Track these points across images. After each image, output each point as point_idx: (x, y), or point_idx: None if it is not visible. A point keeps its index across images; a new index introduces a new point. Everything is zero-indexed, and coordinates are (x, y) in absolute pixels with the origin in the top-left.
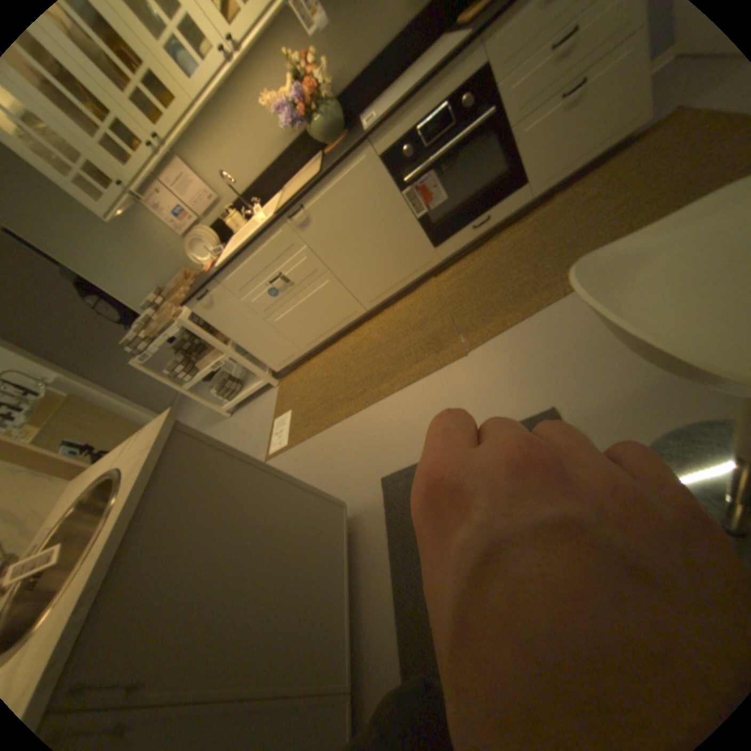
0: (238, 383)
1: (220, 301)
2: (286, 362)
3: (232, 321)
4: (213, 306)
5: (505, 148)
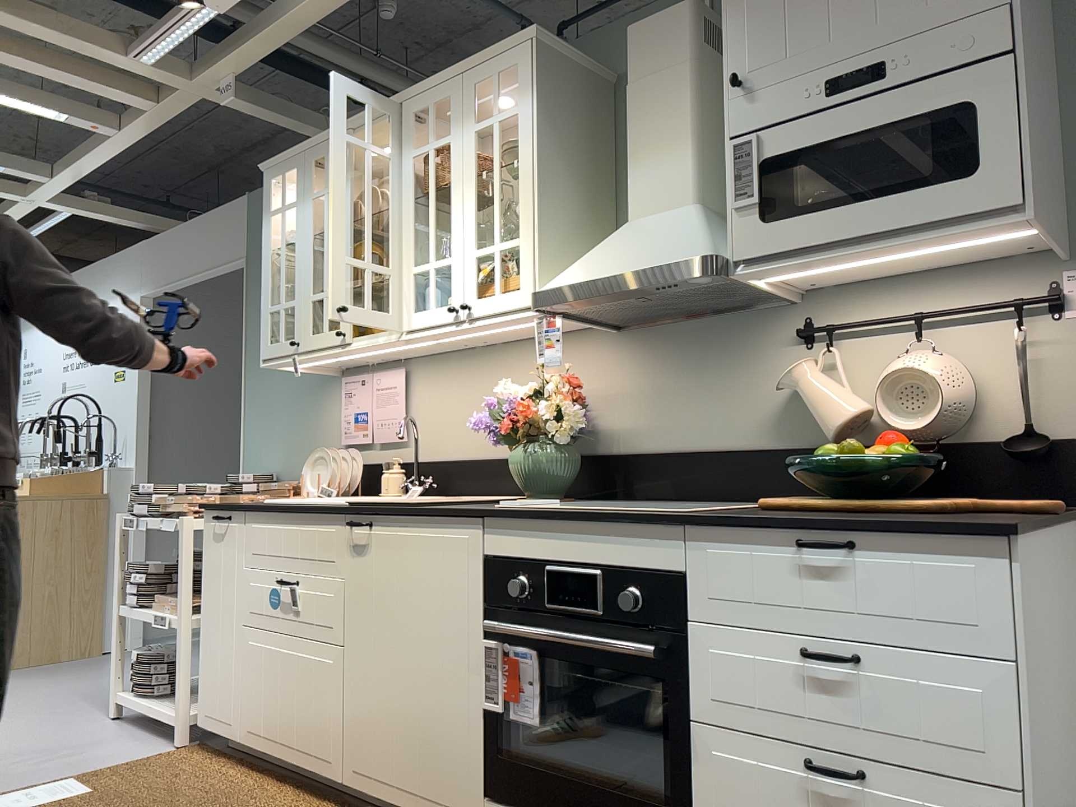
0: (171, 683)
1: (228, 543)
2: (214, 725)
3: (218, 584)
4: (219, 543)
5: (669, 751)
